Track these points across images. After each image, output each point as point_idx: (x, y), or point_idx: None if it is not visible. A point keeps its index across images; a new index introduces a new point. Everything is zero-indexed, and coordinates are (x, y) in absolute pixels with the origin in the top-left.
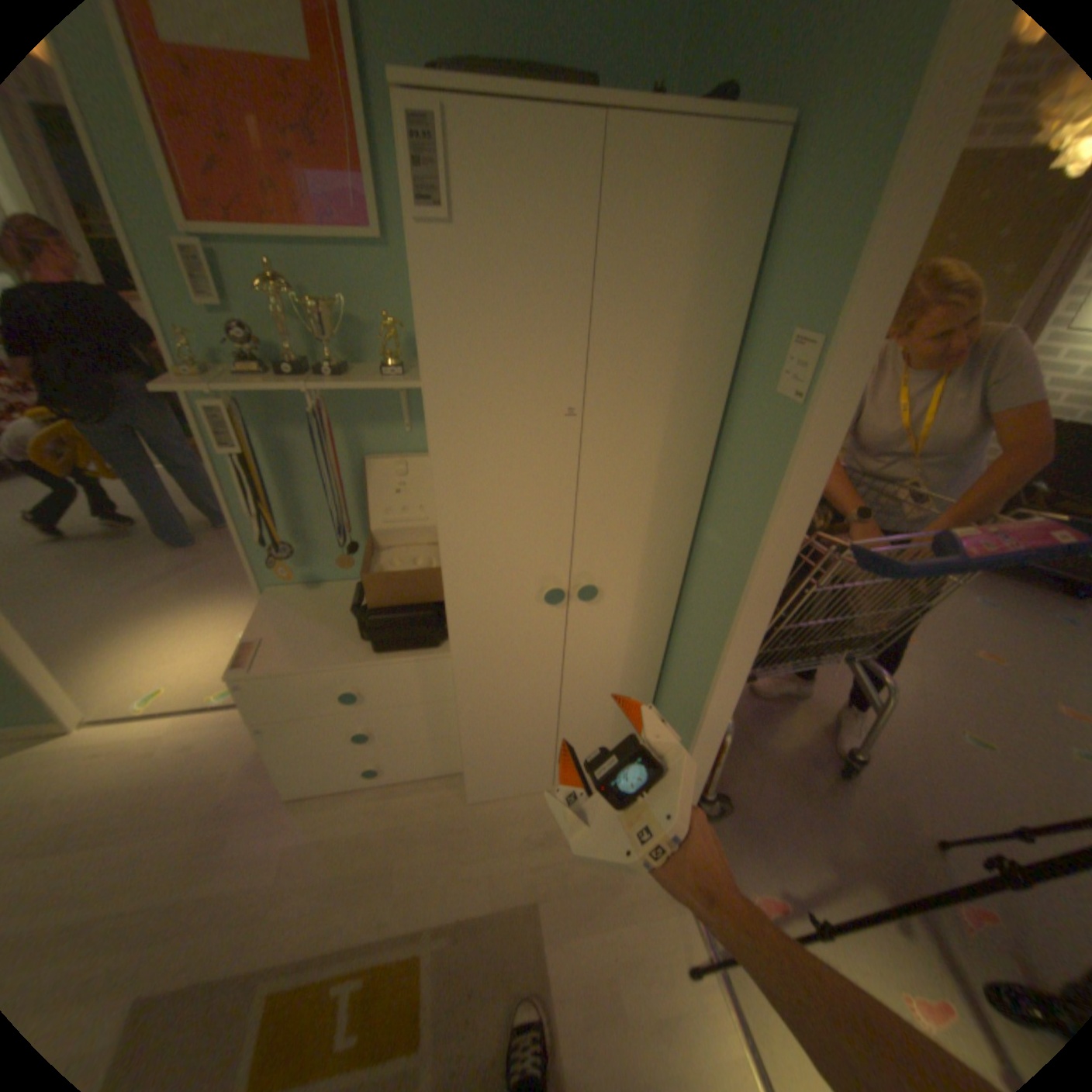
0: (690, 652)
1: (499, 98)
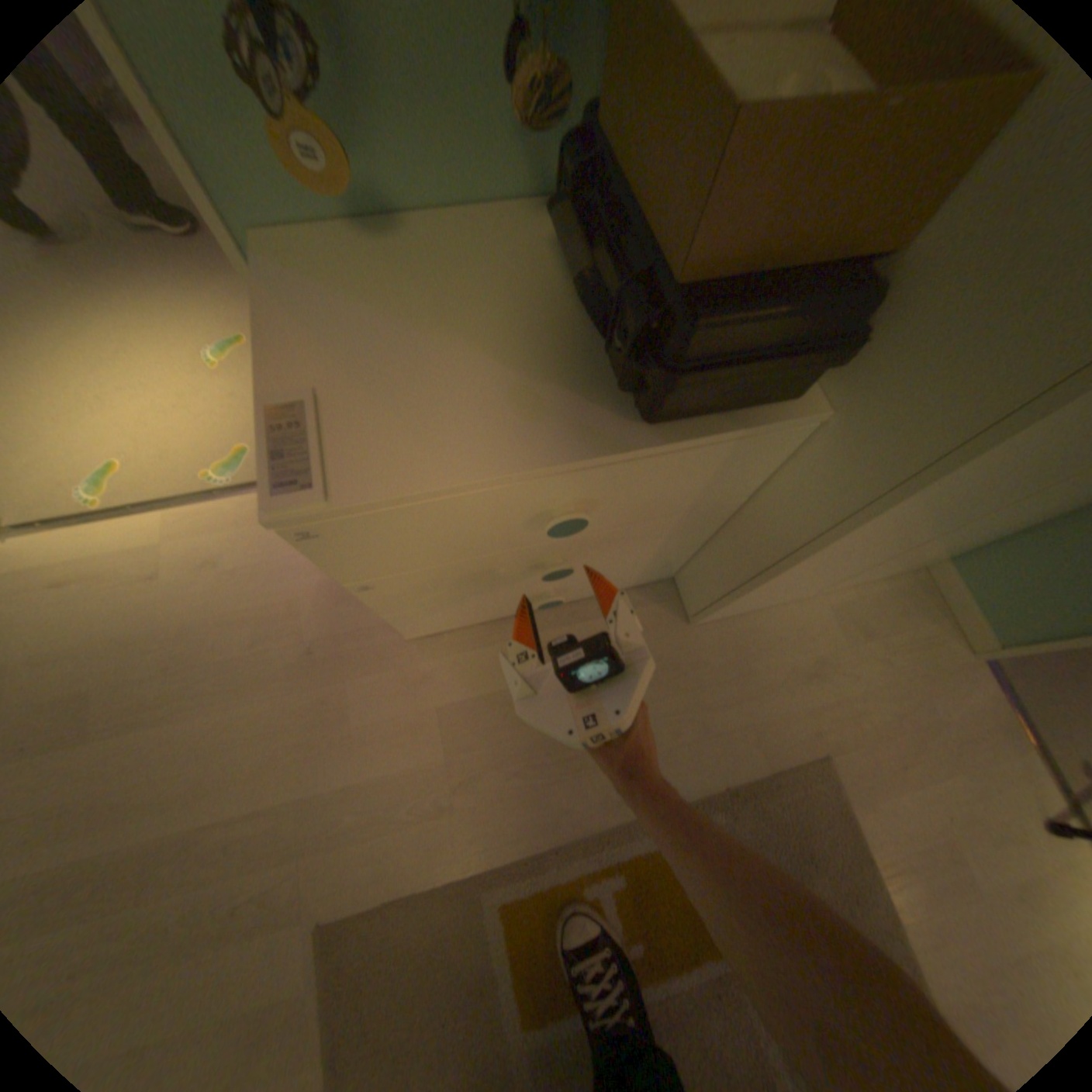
0: None
1: None
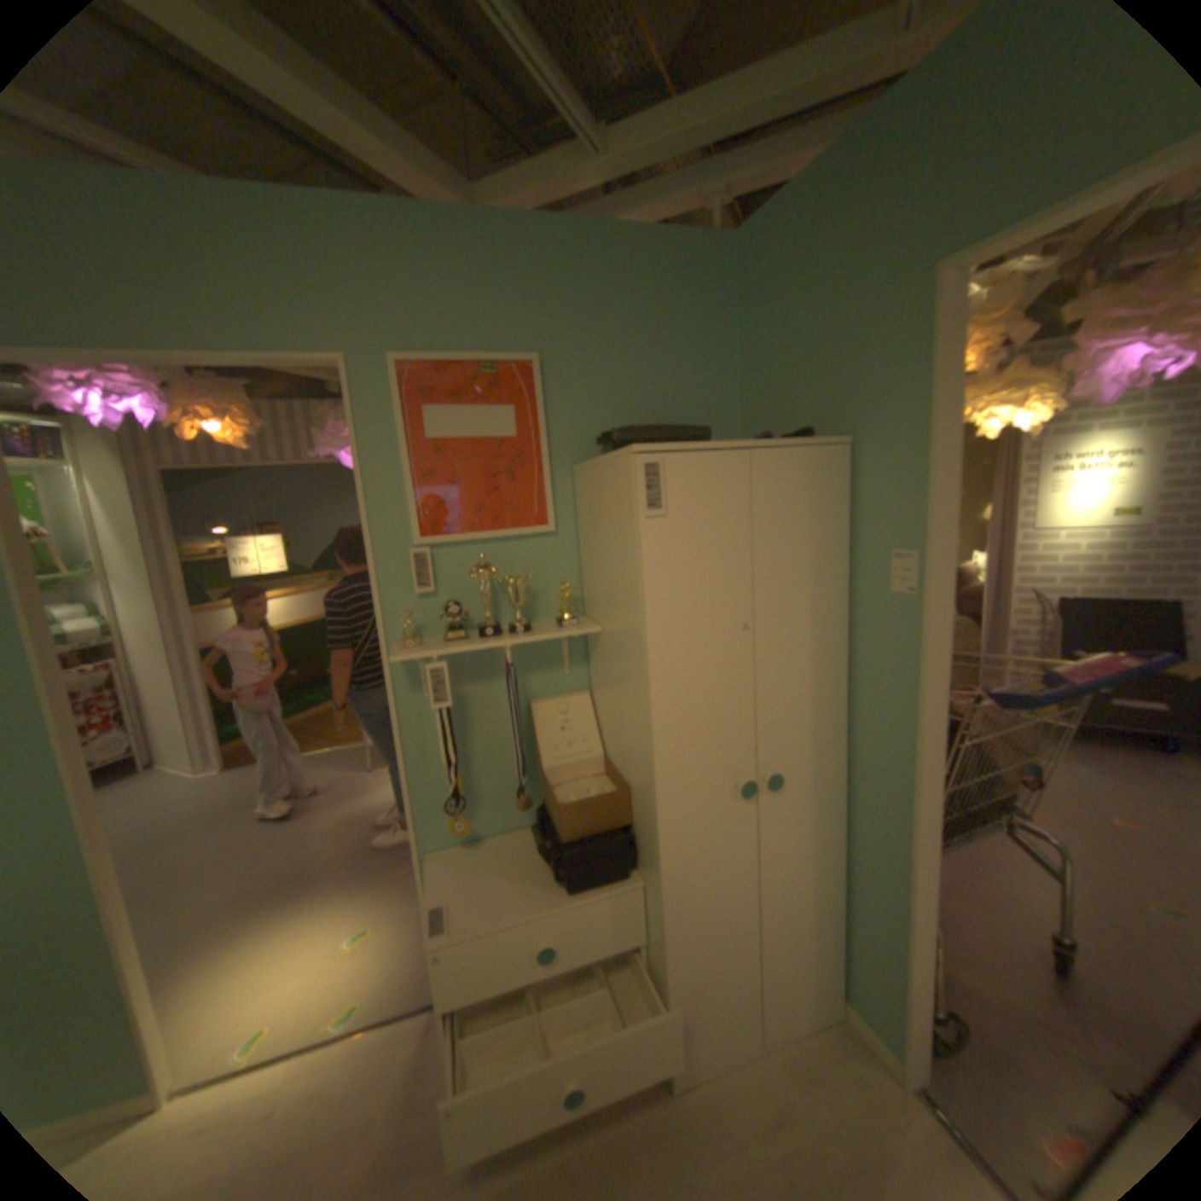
0: (875, 831)
1: (693, 451)
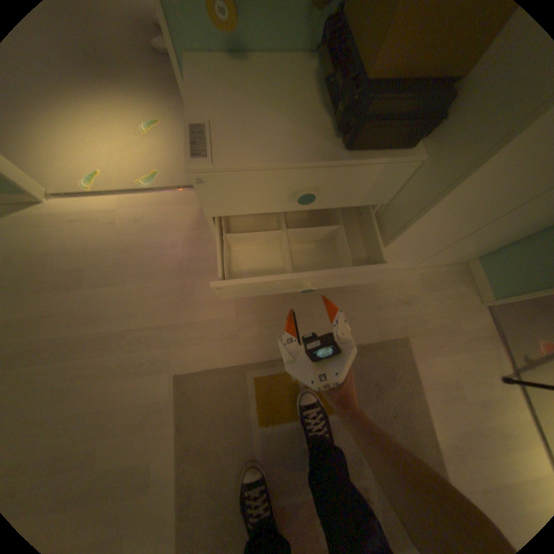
0: None
1: None
